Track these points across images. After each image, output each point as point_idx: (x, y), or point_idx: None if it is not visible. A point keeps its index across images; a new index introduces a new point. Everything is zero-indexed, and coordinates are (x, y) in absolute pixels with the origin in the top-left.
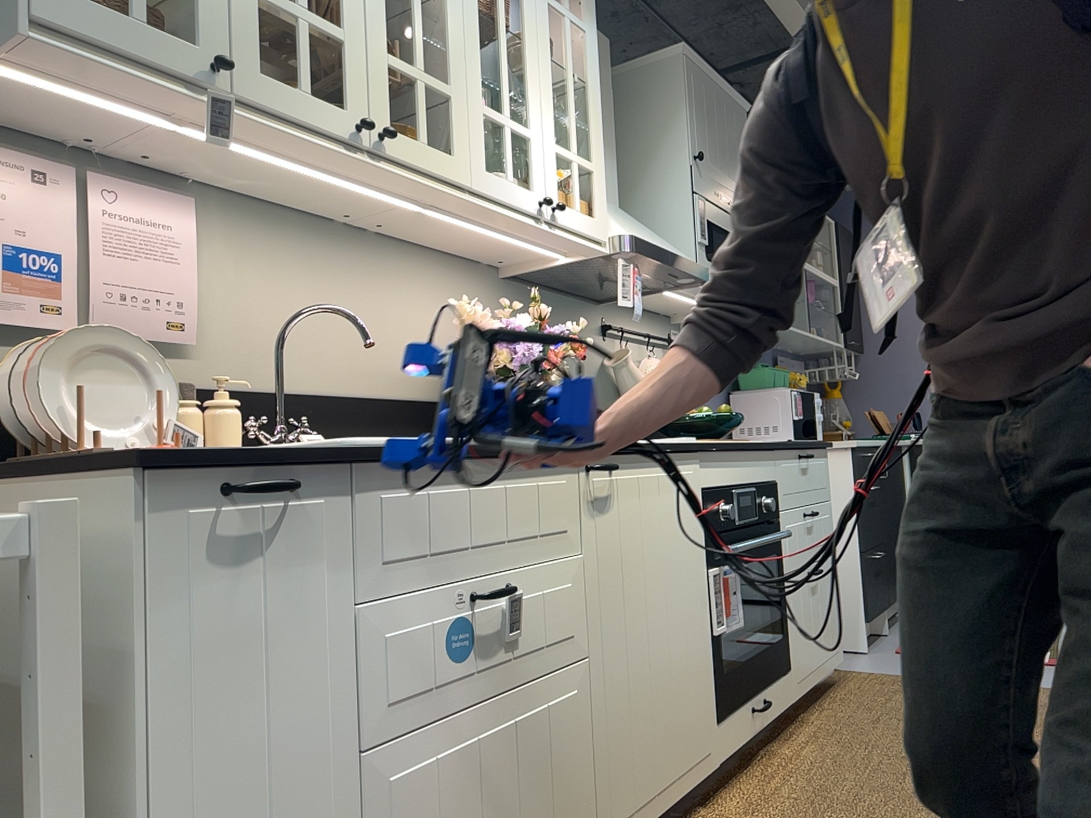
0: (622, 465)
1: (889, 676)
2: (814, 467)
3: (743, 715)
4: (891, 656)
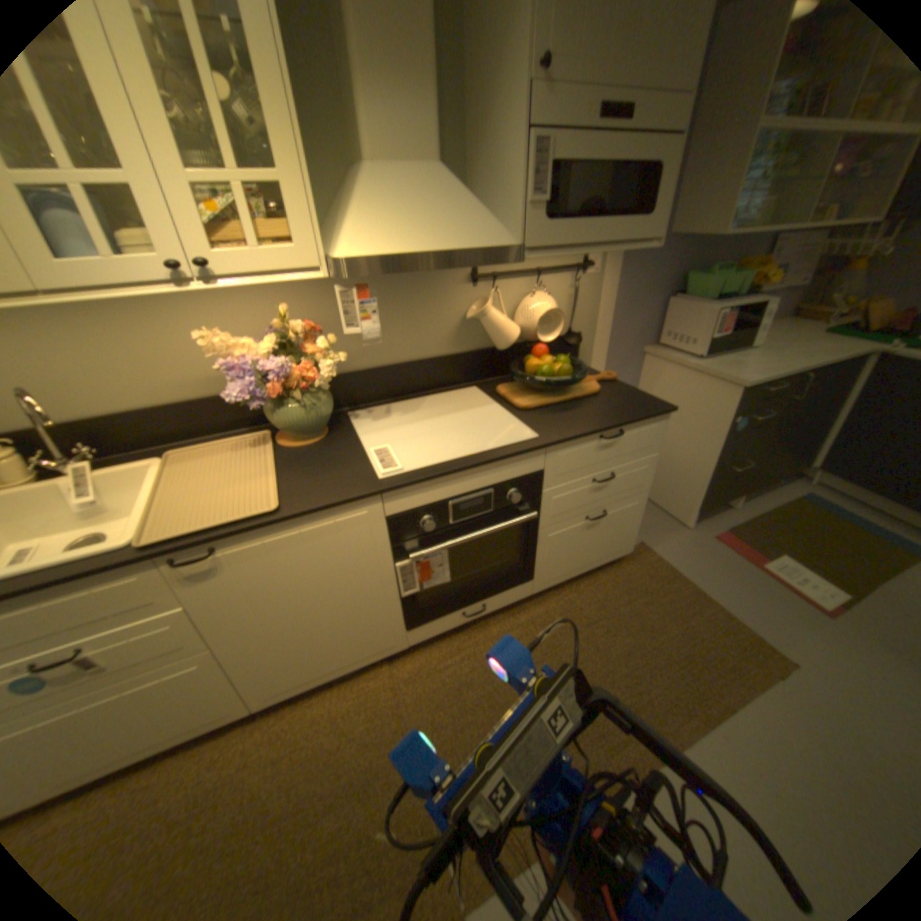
0: (228, 545)
1: (667, 572)
2: (627, 439)
3: (446, 621)
4: (704, 542)
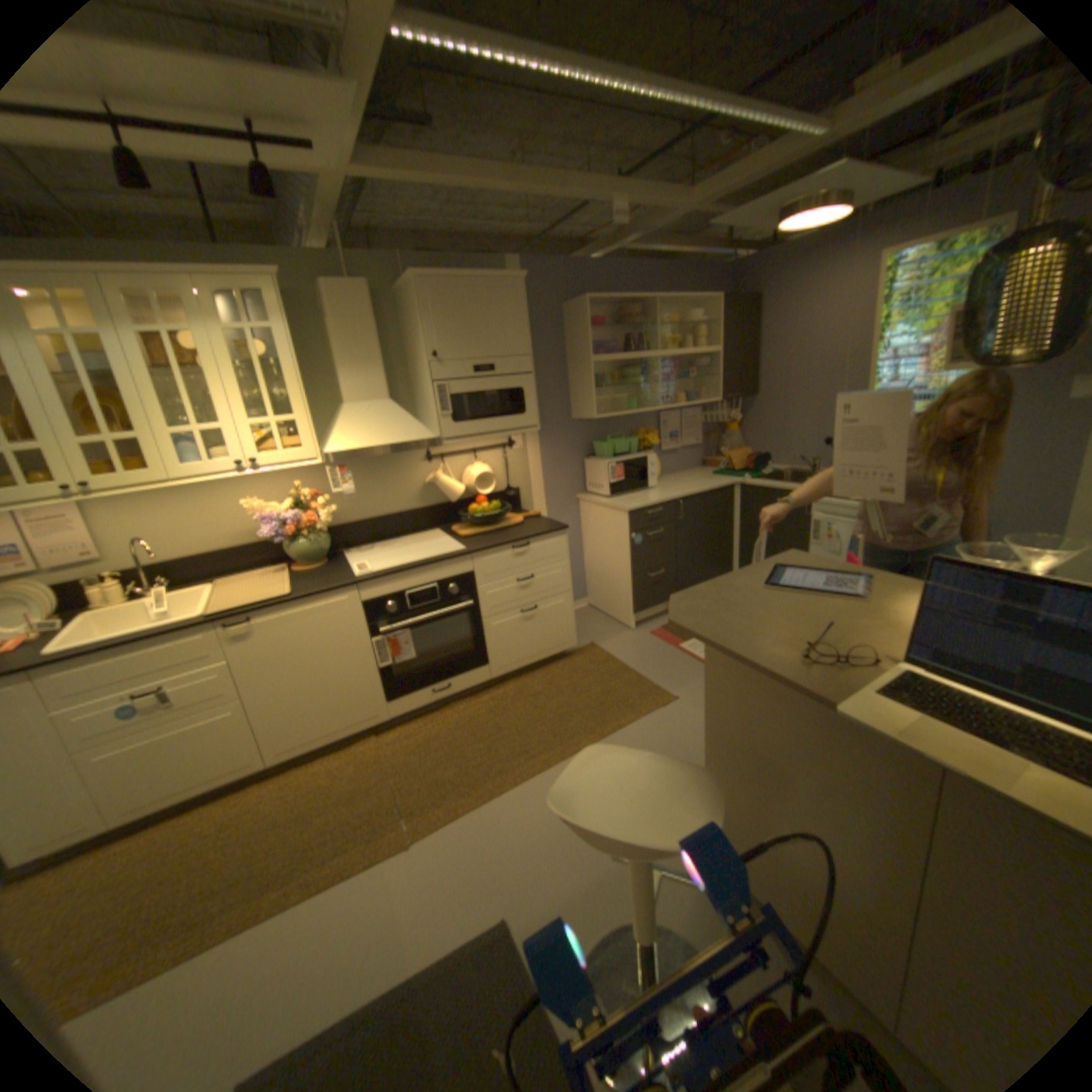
0: (261, 616)
1: (606, 659)
2: (536, 551)
3: (420, 696)
4: (641, 638)
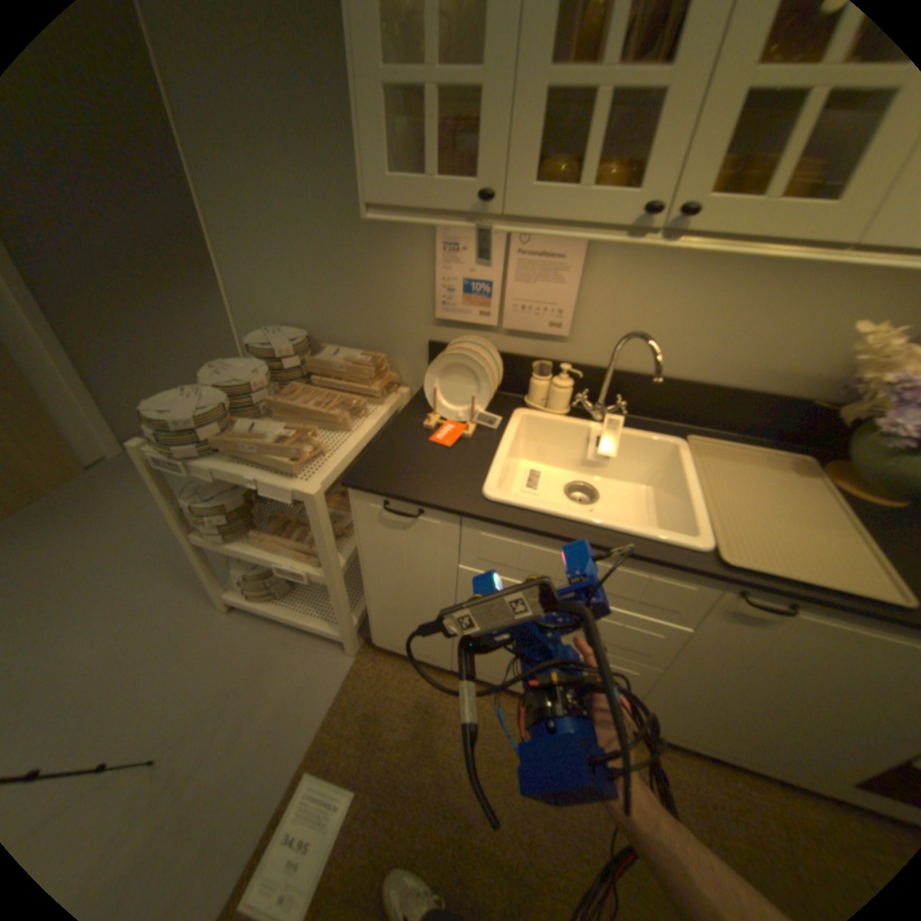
0: (825, 613)
1: None
2: None
3: None
4: None
